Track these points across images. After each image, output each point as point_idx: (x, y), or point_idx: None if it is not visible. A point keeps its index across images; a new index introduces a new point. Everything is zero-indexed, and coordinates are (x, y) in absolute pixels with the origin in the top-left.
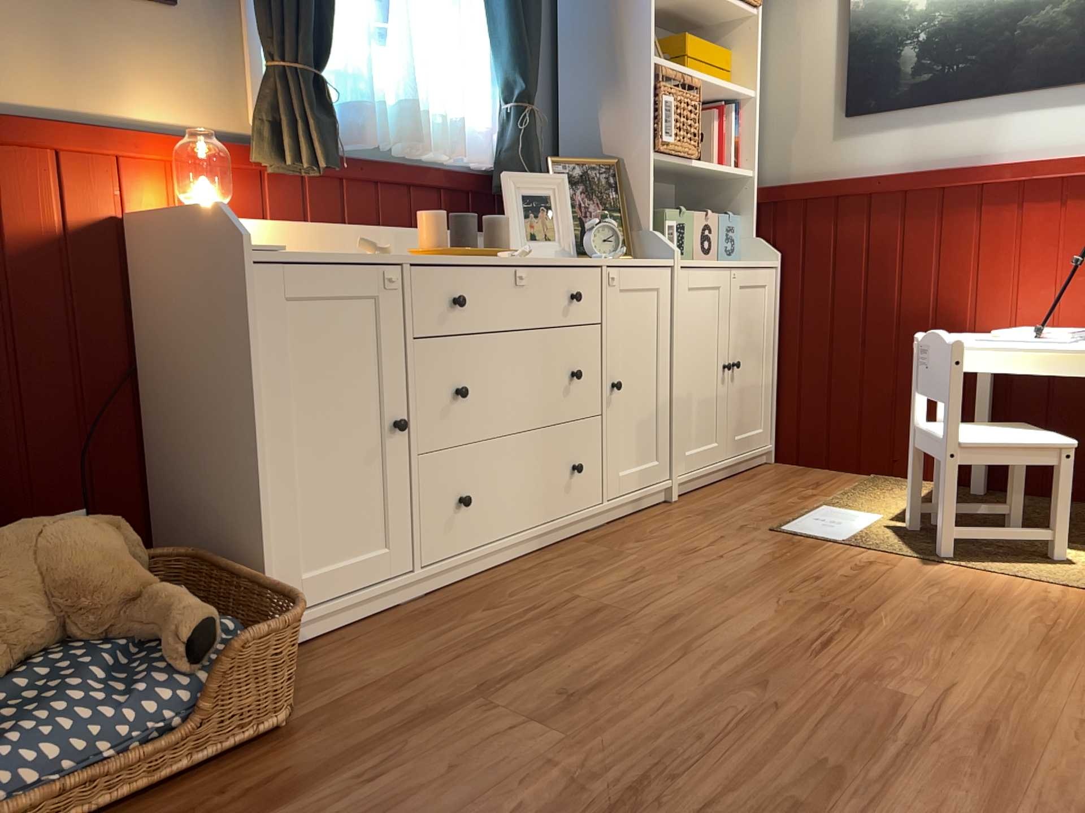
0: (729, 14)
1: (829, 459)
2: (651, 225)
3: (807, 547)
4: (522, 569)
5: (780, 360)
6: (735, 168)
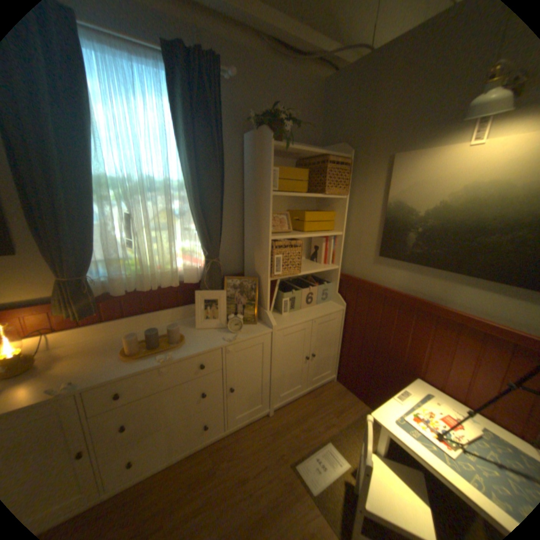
0: (333, 197)
1: (356, 393)
2: (270, 306)
3: (294, 500)
4: (167, 477)
5: (342, 345)
6: (332, 263)
